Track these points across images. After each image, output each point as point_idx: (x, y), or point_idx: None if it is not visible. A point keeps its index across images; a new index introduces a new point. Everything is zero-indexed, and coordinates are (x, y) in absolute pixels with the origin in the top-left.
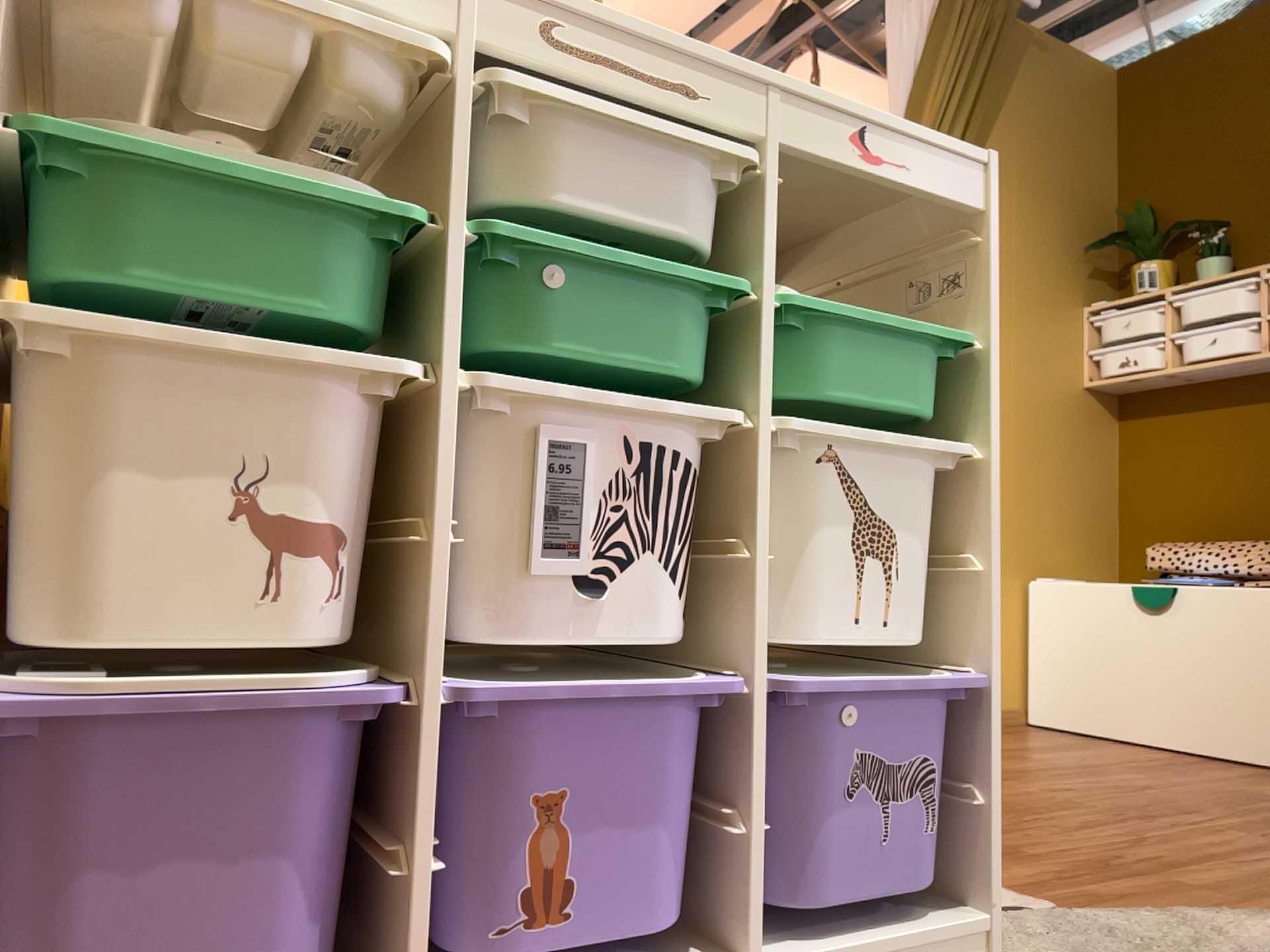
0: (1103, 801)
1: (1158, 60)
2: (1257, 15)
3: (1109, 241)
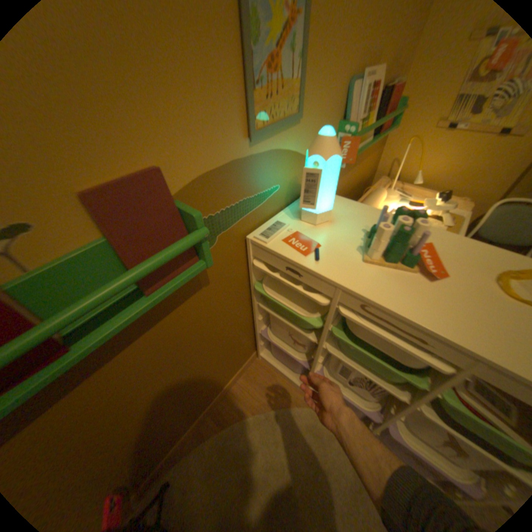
0: None
1: None
2: None
3: None
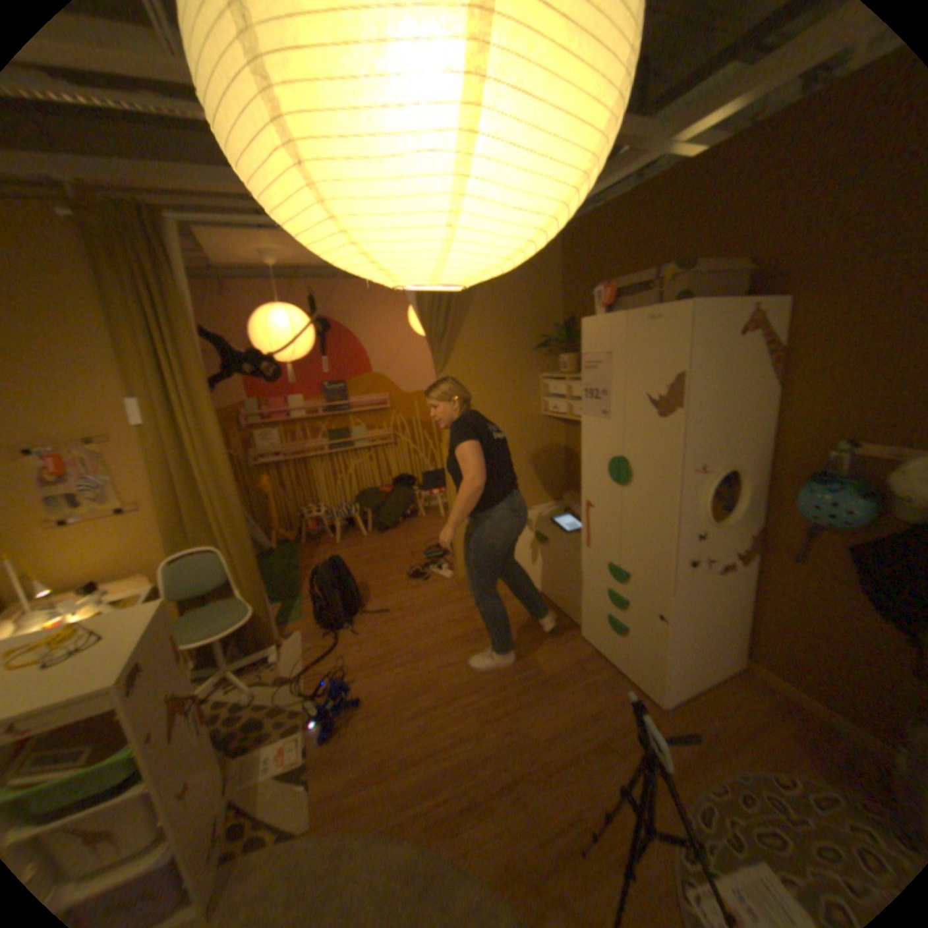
0: (449, 689)
1: (581, 219)
2: (621, 198)
3: (552, 340)
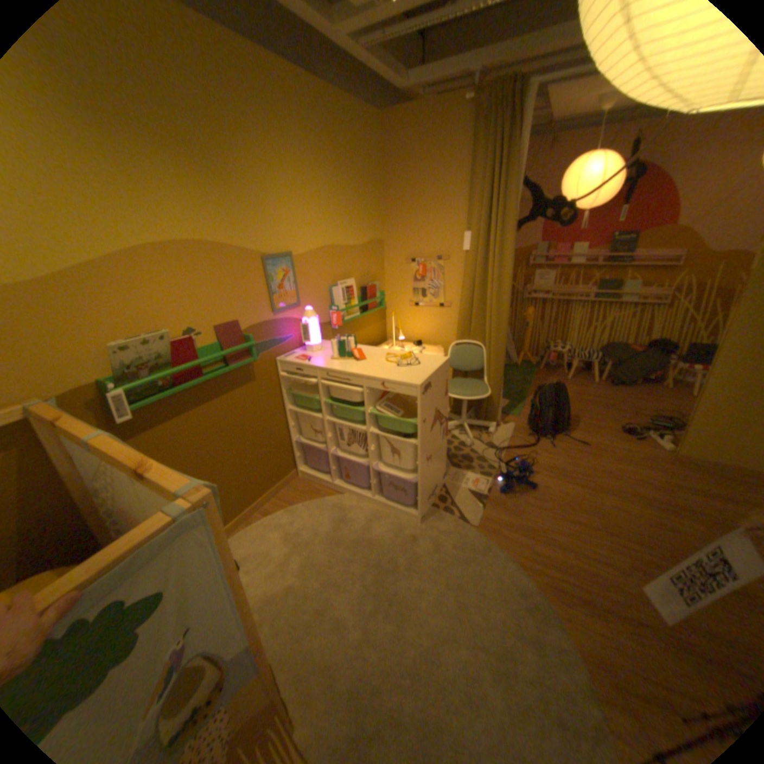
0: (617, 527)
1: None
2: None
3: None
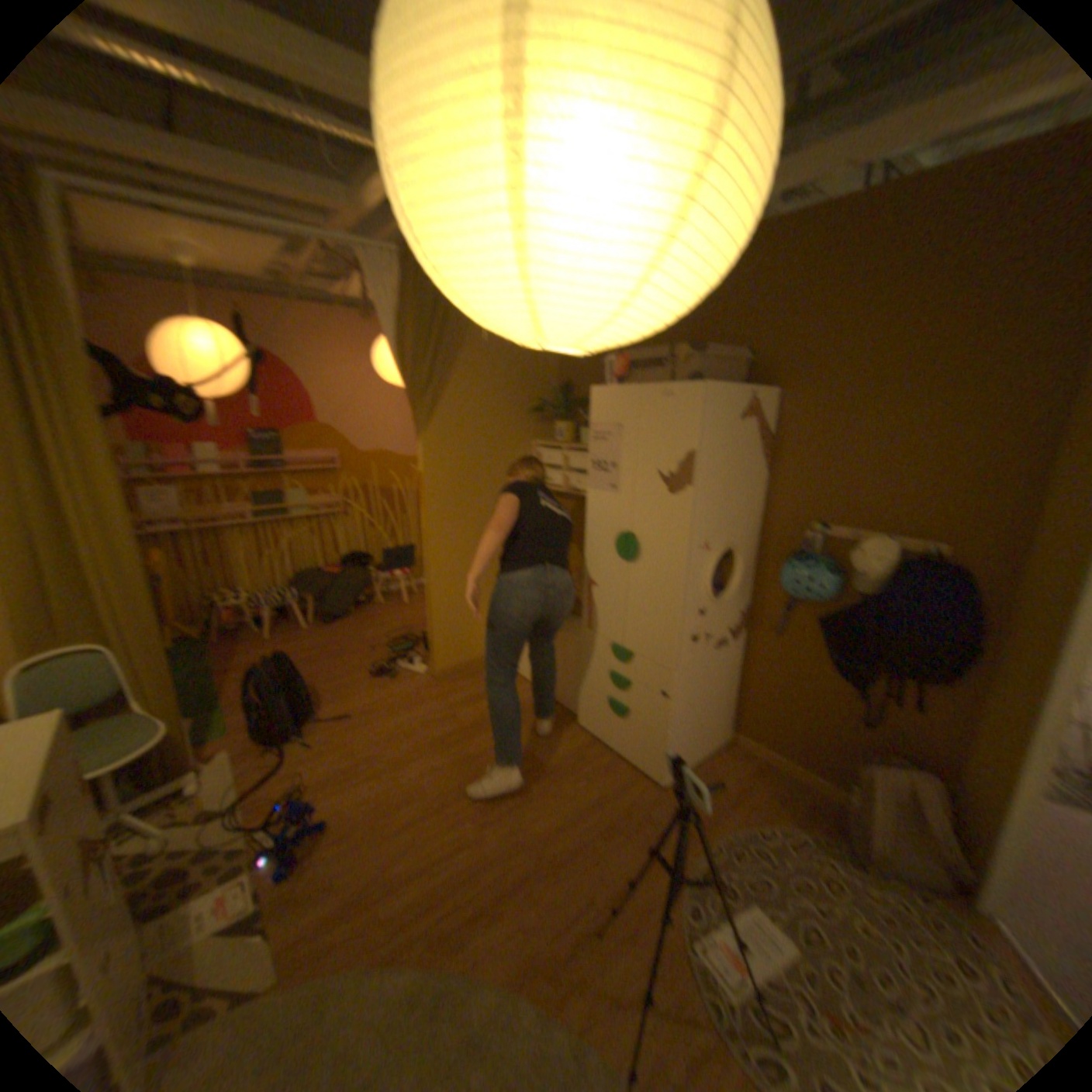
0: (439, 798)
1: None
2: None
3: (550, 407)
